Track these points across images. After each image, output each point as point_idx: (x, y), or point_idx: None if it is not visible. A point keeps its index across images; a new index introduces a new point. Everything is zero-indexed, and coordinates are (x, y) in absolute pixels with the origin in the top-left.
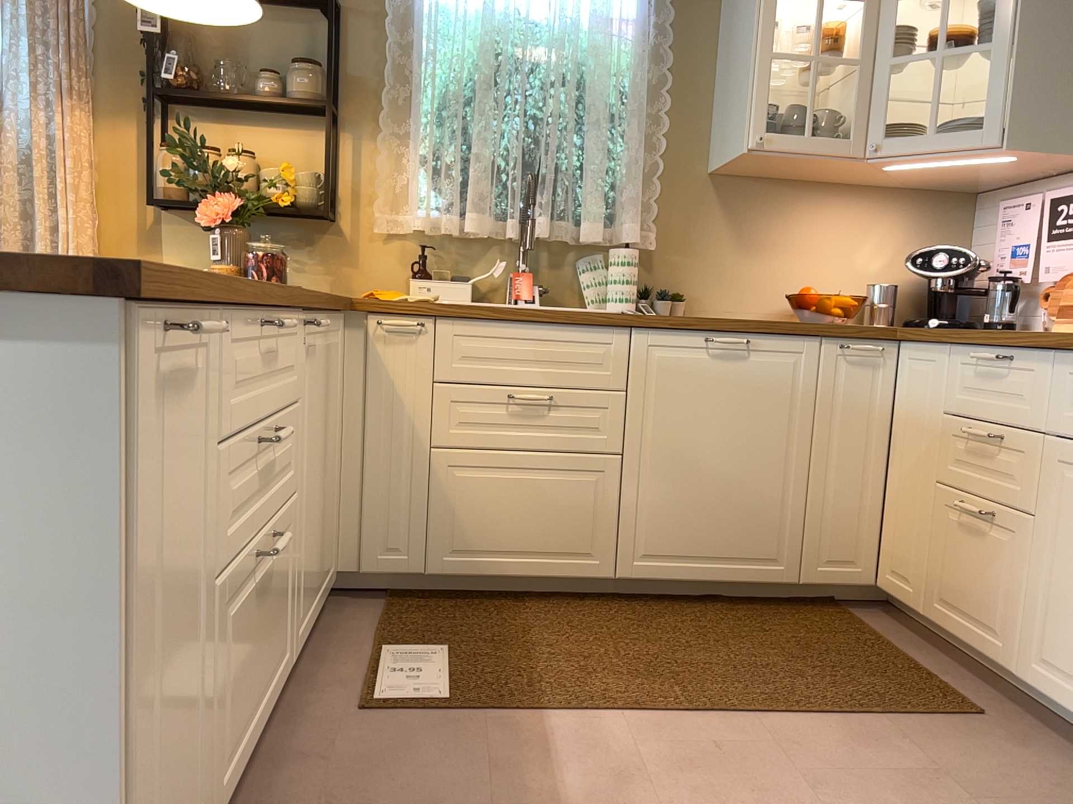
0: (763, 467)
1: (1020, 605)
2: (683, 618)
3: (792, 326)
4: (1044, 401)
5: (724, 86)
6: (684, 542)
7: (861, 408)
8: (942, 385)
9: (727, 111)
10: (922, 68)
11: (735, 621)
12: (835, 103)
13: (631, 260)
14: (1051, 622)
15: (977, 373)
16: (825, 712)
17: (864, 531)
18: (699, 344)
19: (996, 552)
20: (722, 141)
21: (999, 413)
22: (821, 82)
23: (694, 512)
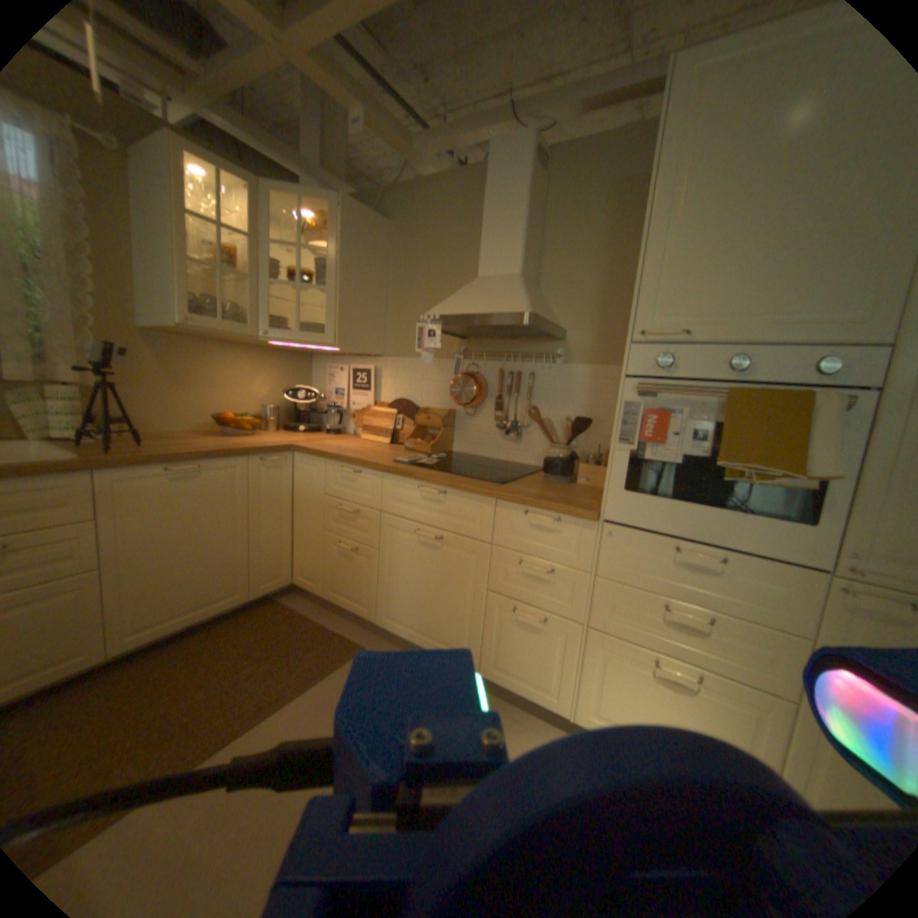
0: (216, 544)
1: (373, 592)
2: (172, 663)
3: (227, 453)
4: (377, 495)
5: (140, 265)
6: (163, 611)
7: (274, 493)
8: (320, 480)
9: (146, 286)
10: (277, 280)
11: (211, 647)
12: (228, 295)
13: (68, 399)
14: (388, 599)
15: (340, 477)
16: (291, 697)
17: (282, 559)
18: (156, 476)
19: (359, 567)
20: (144, 308)
21: (354, 498)
22: (216, 276)
23: (169, 588)
